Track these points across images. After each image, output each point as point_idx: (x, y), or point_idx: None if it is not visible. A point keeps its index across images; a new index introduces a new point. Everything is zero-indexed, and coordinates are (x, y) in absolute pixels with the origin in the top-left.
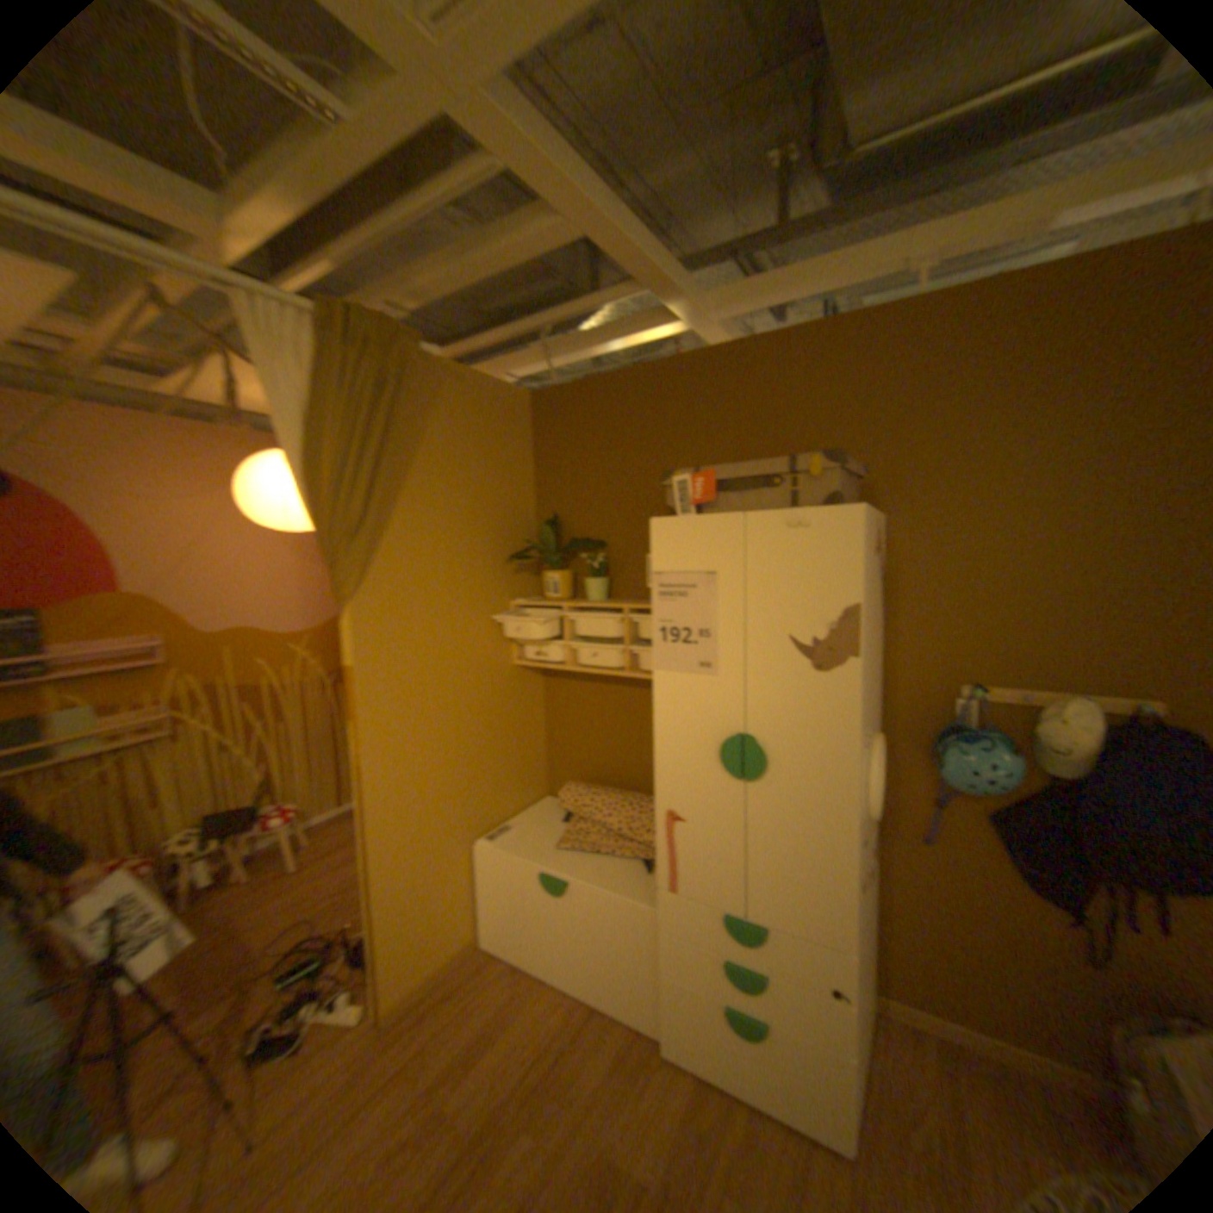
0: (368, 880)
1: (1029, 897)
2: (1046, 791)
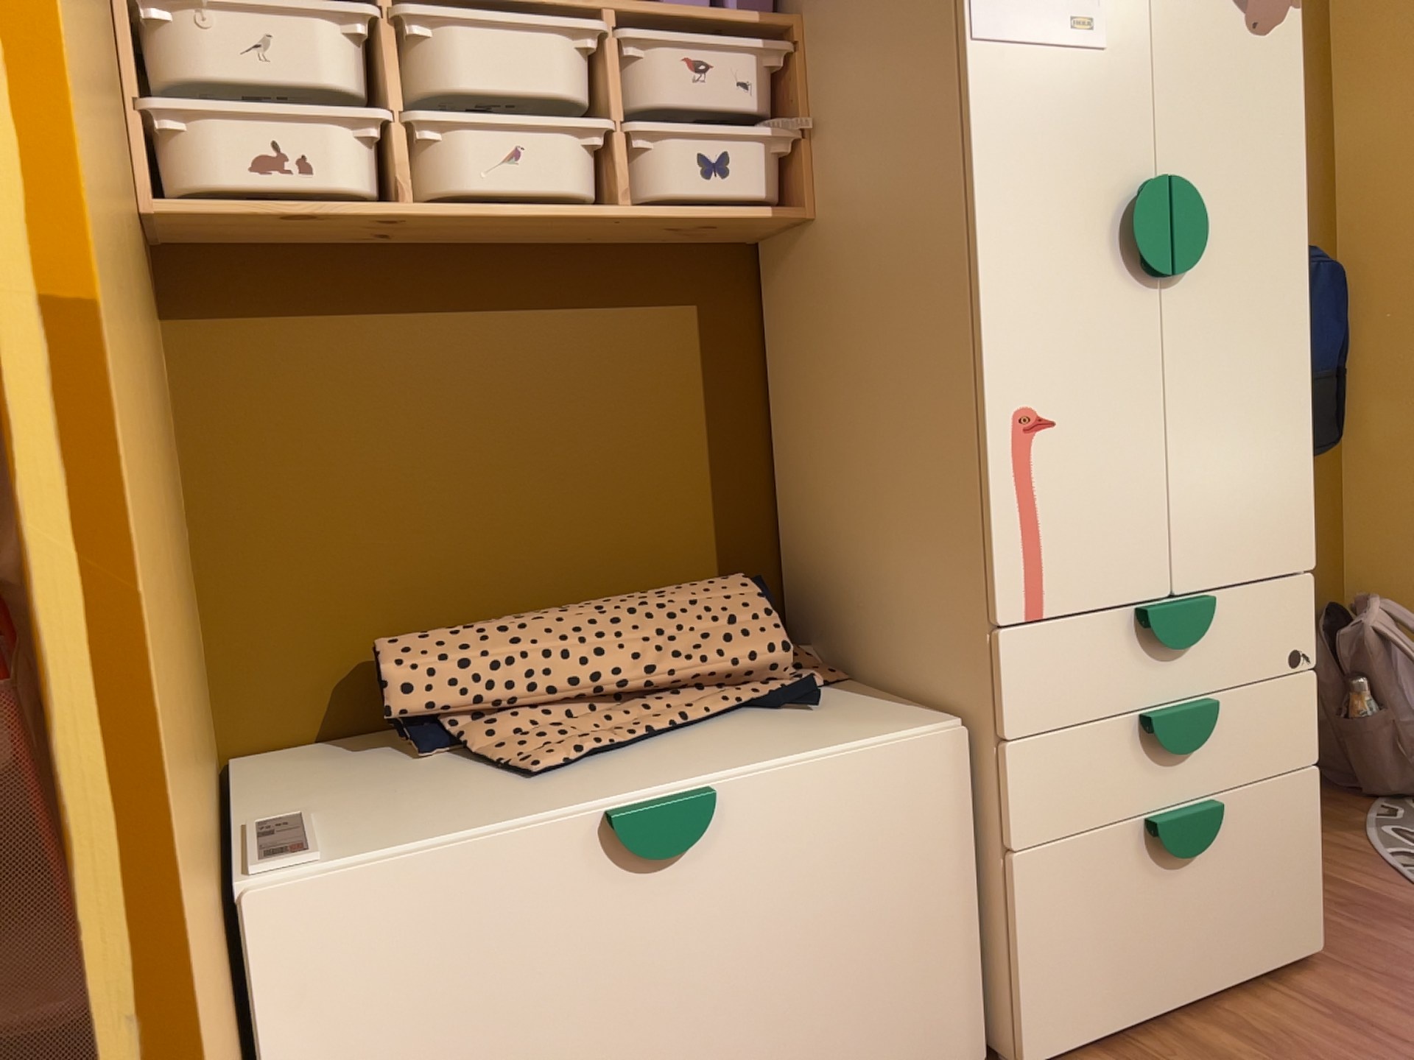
0: None
1: None
2: None
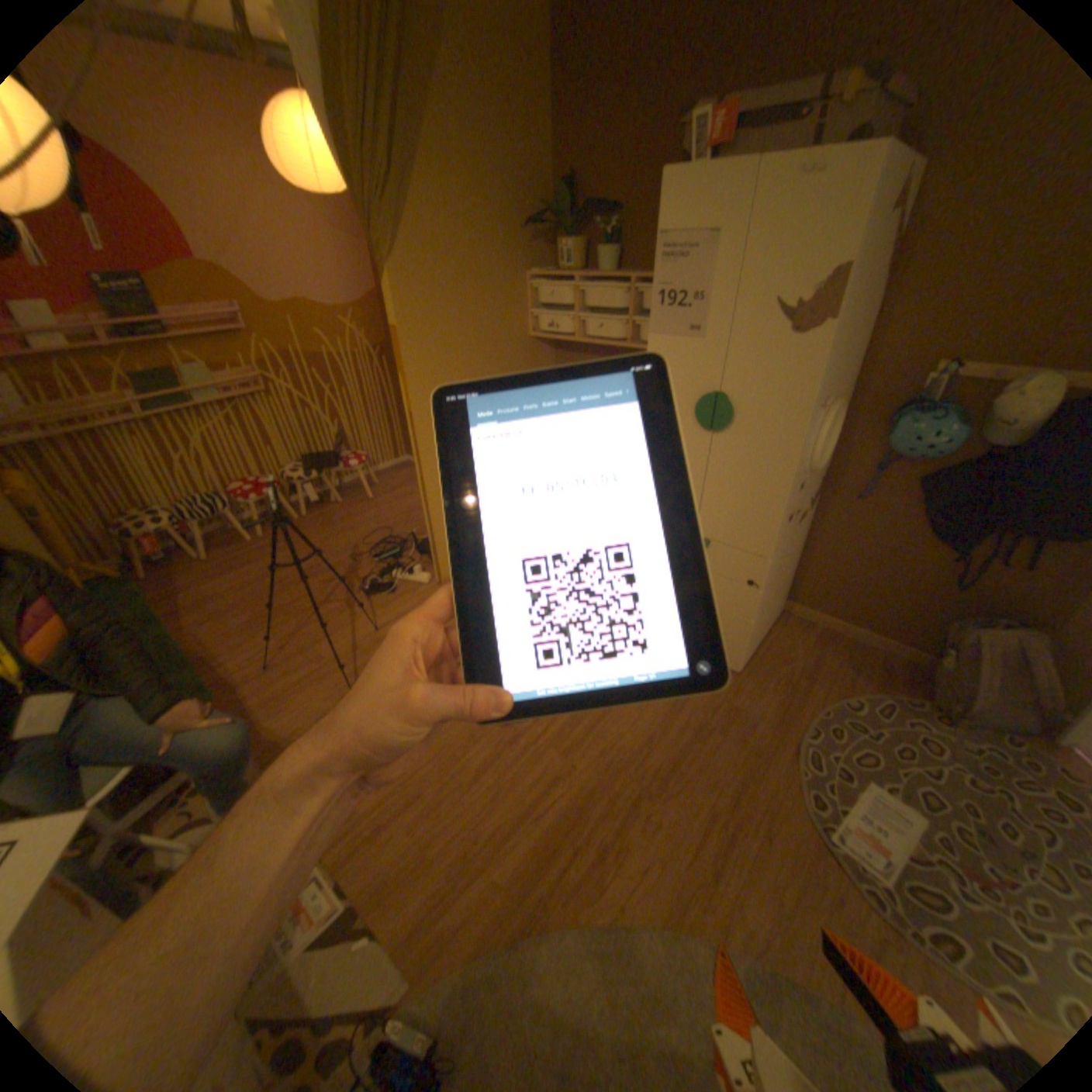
0: (426, 495)
1: (929, 541)
2: (980, 458)
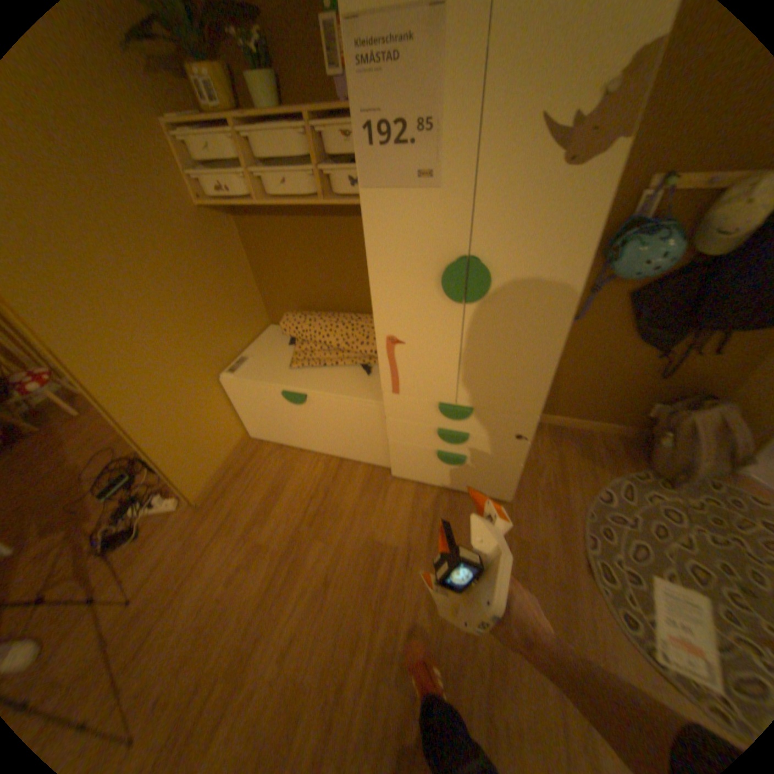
0: (129, 435)
1: (636, 344)
2: (685, 268)
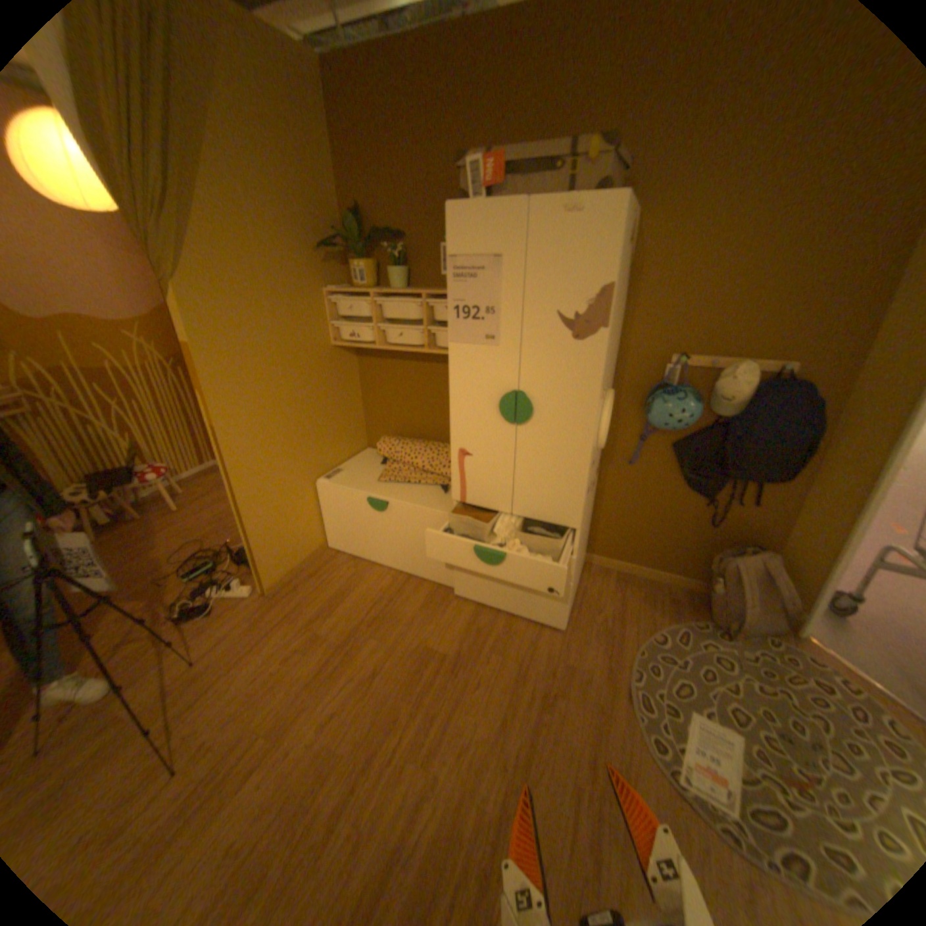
0: (239, 508)
1: (685, 492)
2: (710, 426)
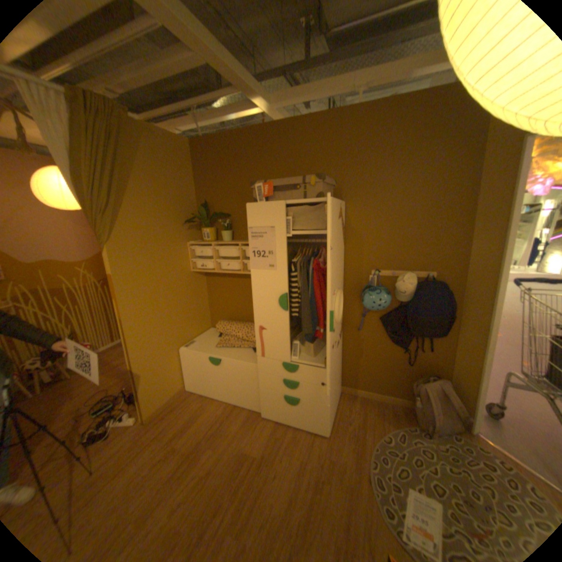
0: (132, 366)
1: (392, 345)
2: (398, 307)
